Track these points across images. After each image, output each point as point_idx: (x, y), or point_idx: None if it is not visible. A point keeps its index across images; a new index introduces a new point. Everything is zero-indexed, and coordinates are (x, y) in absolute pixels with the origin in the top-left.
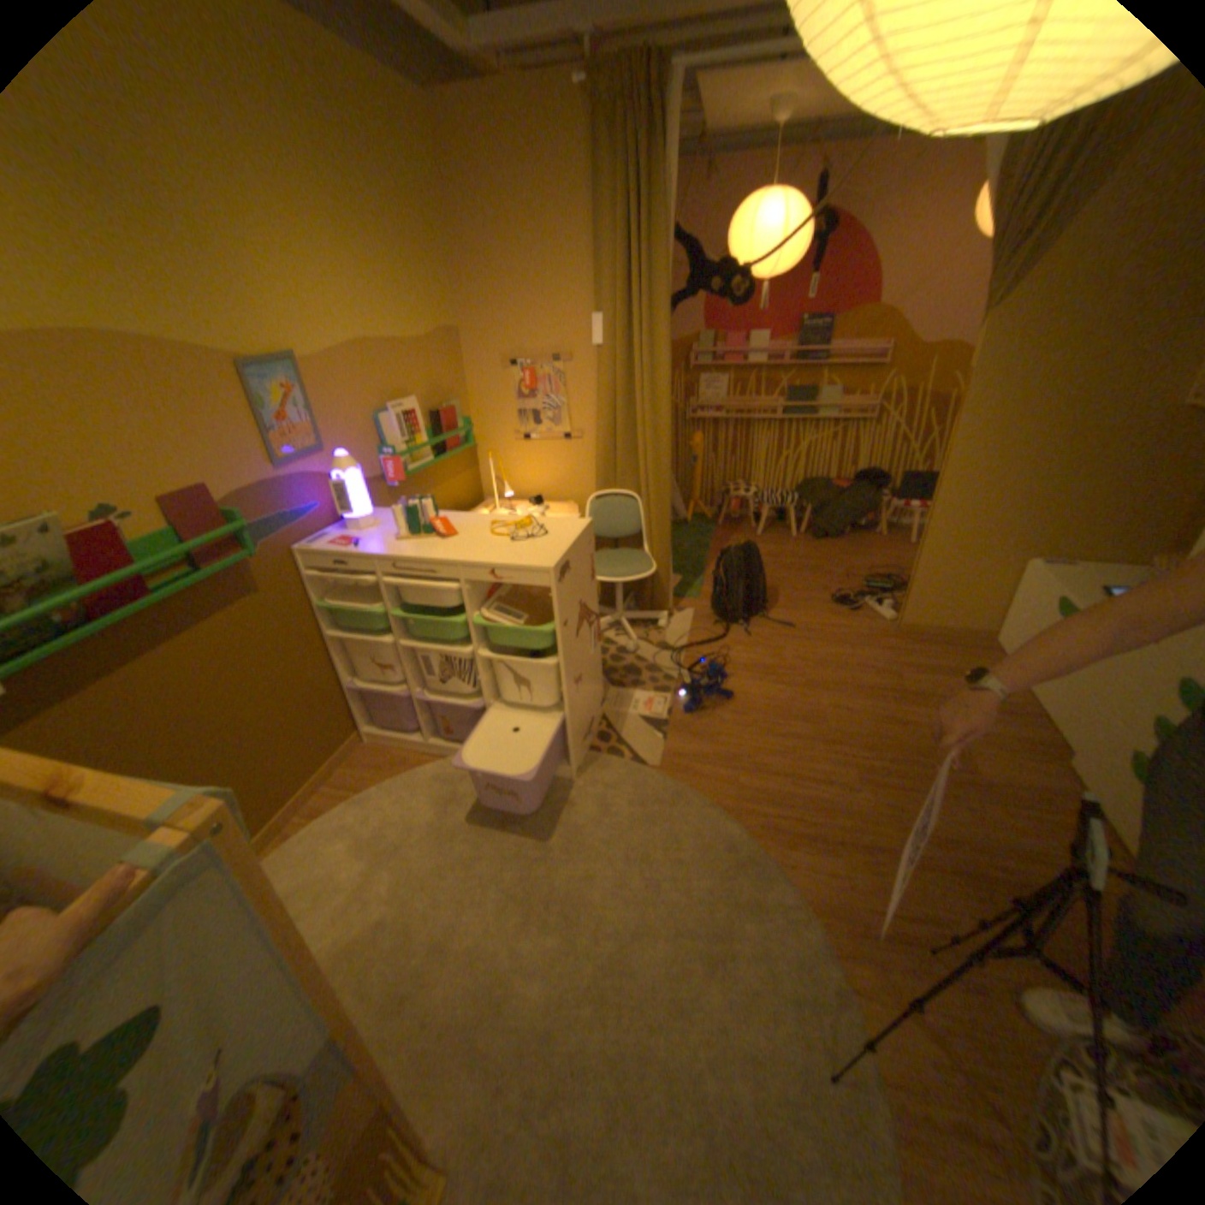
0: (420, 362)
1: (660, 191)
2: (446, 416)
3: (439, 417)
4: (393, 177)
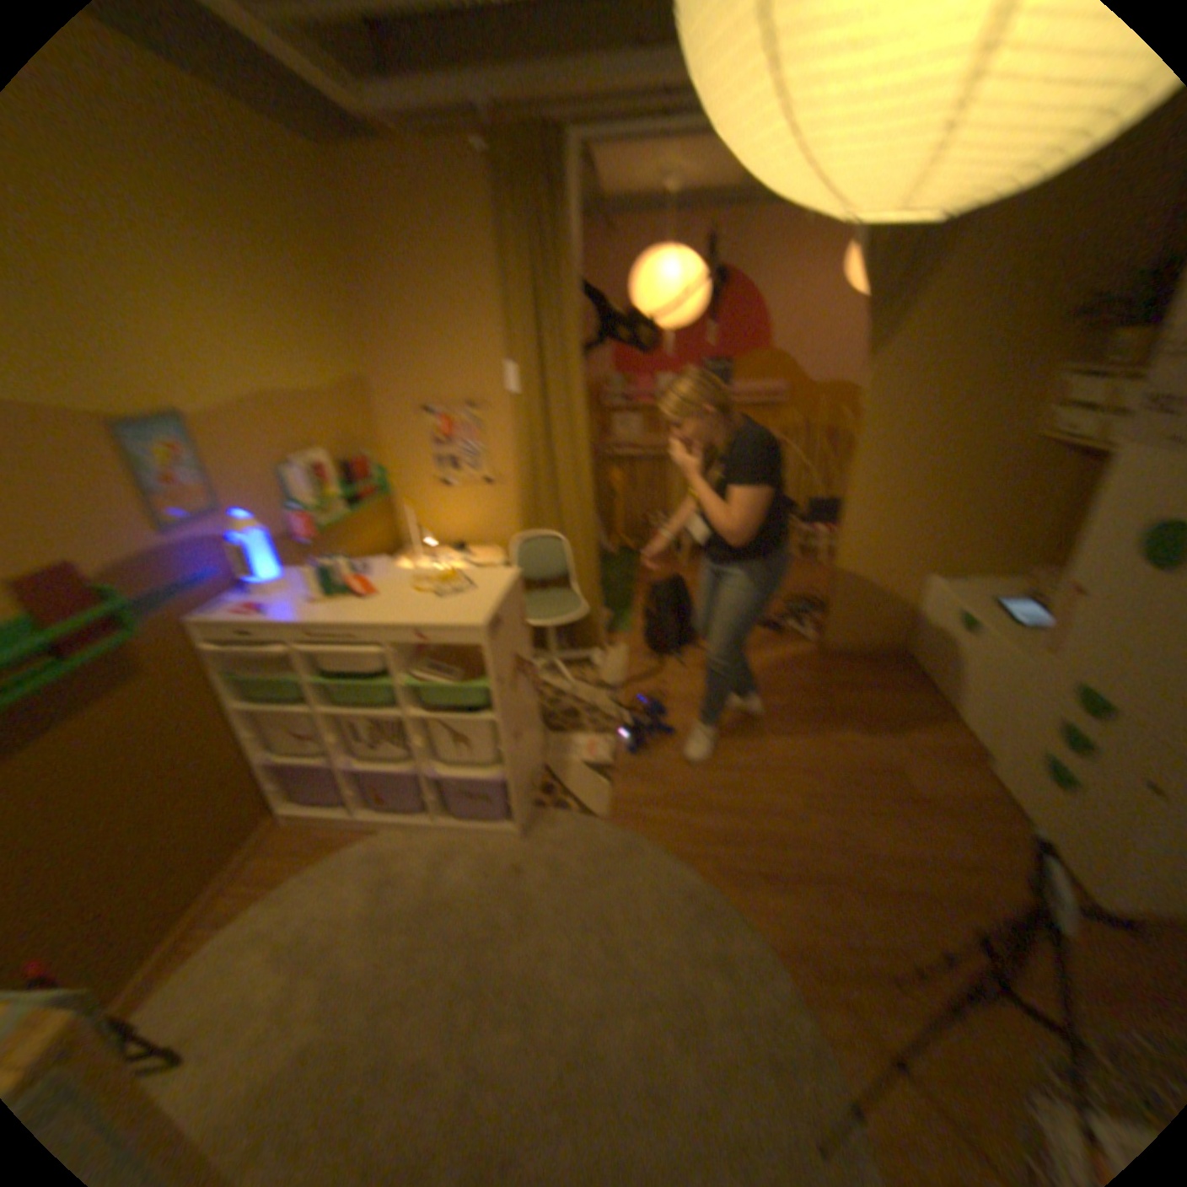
0: (334, 416)
1: (569, 252)
2: (364, 468)
3: (356, 470)
4: (297, 235)
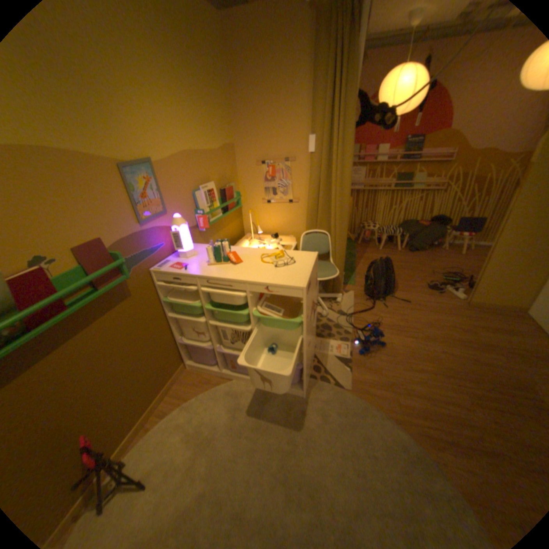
0: (216, 162)
1: (355, 62)
2: (228, 191)
3: (225, 192)
4: (203, 59)
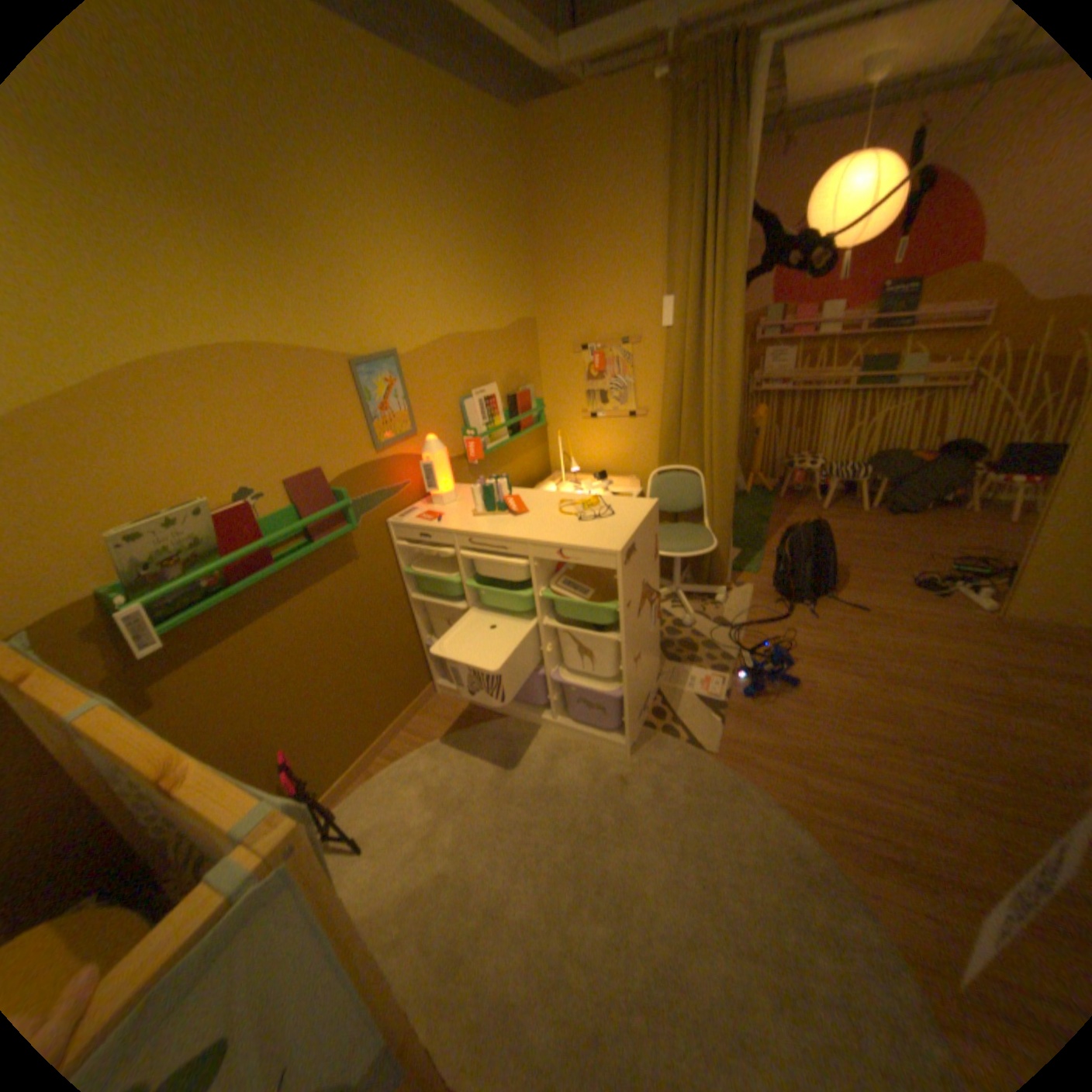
0: (501, 351)
1: (741, 169)
2: (522, 398)
3: (515, 400)
4: (486, 188)
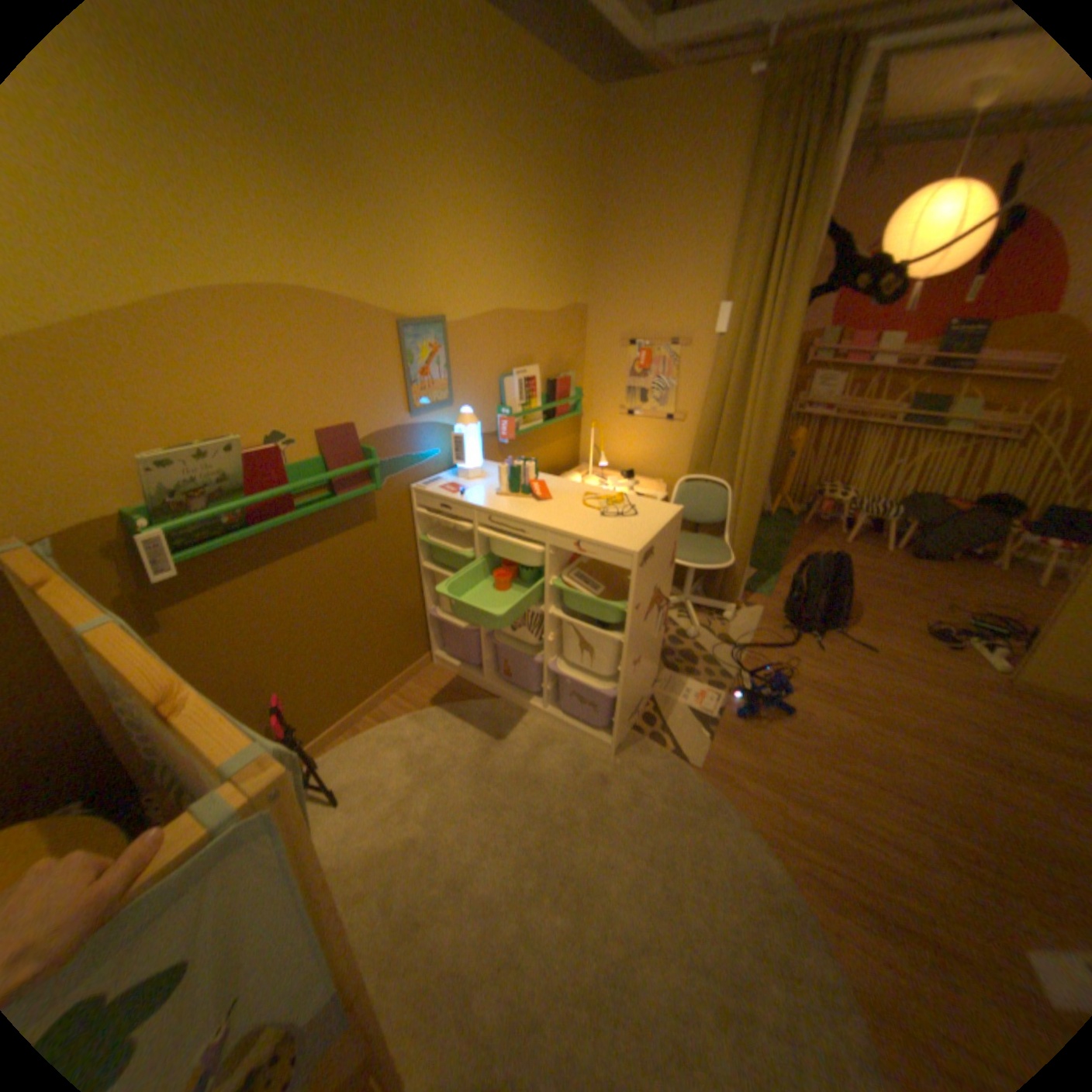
0: (548, 334)
1: (824, 180)
2: (561, 384)
3: (554, 385)
4: (559, 165)
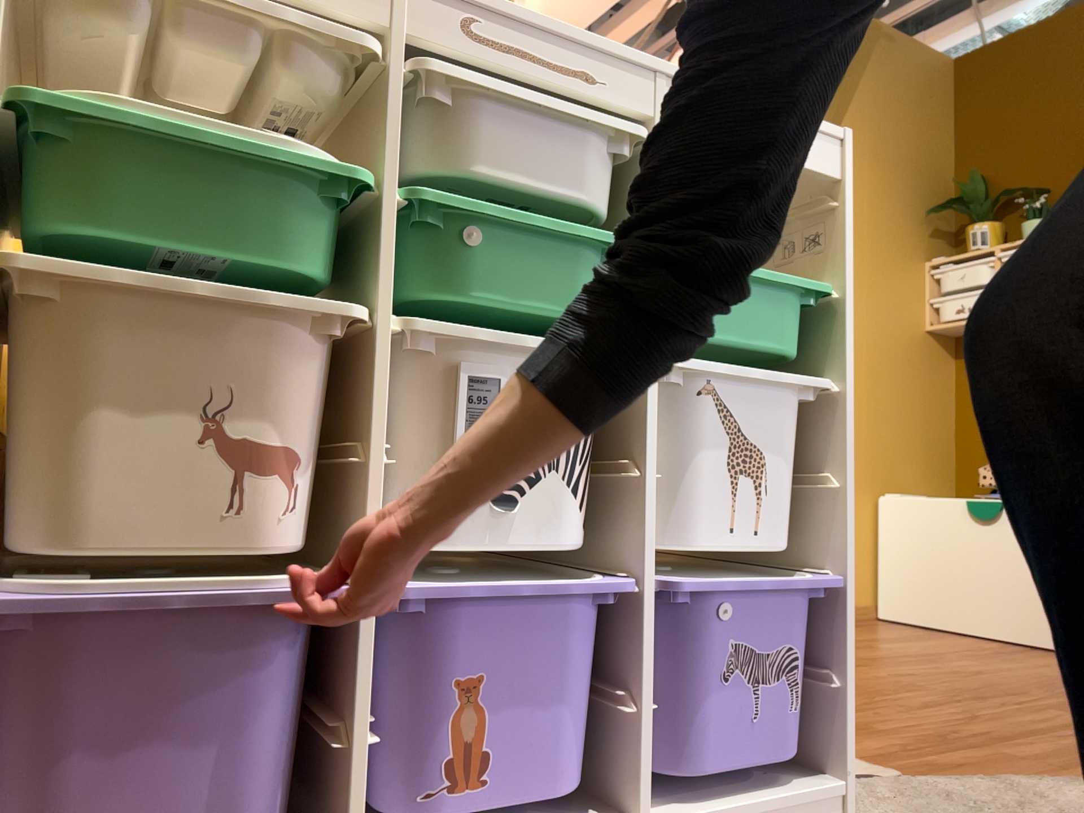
0: None
1: None
2: None
3: None
4: None
